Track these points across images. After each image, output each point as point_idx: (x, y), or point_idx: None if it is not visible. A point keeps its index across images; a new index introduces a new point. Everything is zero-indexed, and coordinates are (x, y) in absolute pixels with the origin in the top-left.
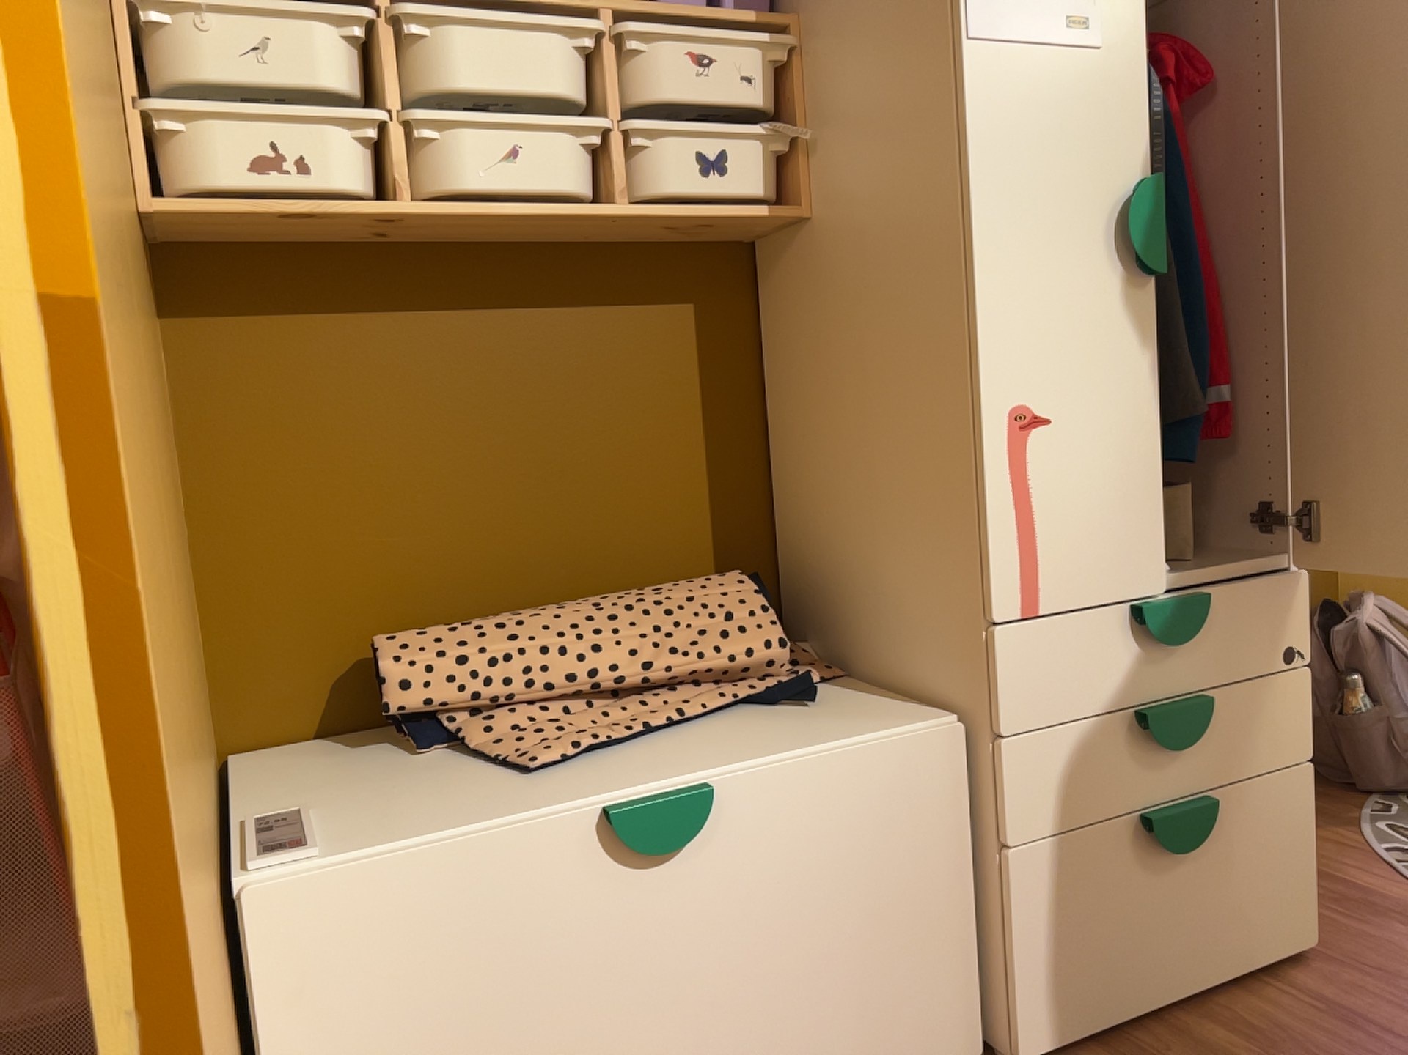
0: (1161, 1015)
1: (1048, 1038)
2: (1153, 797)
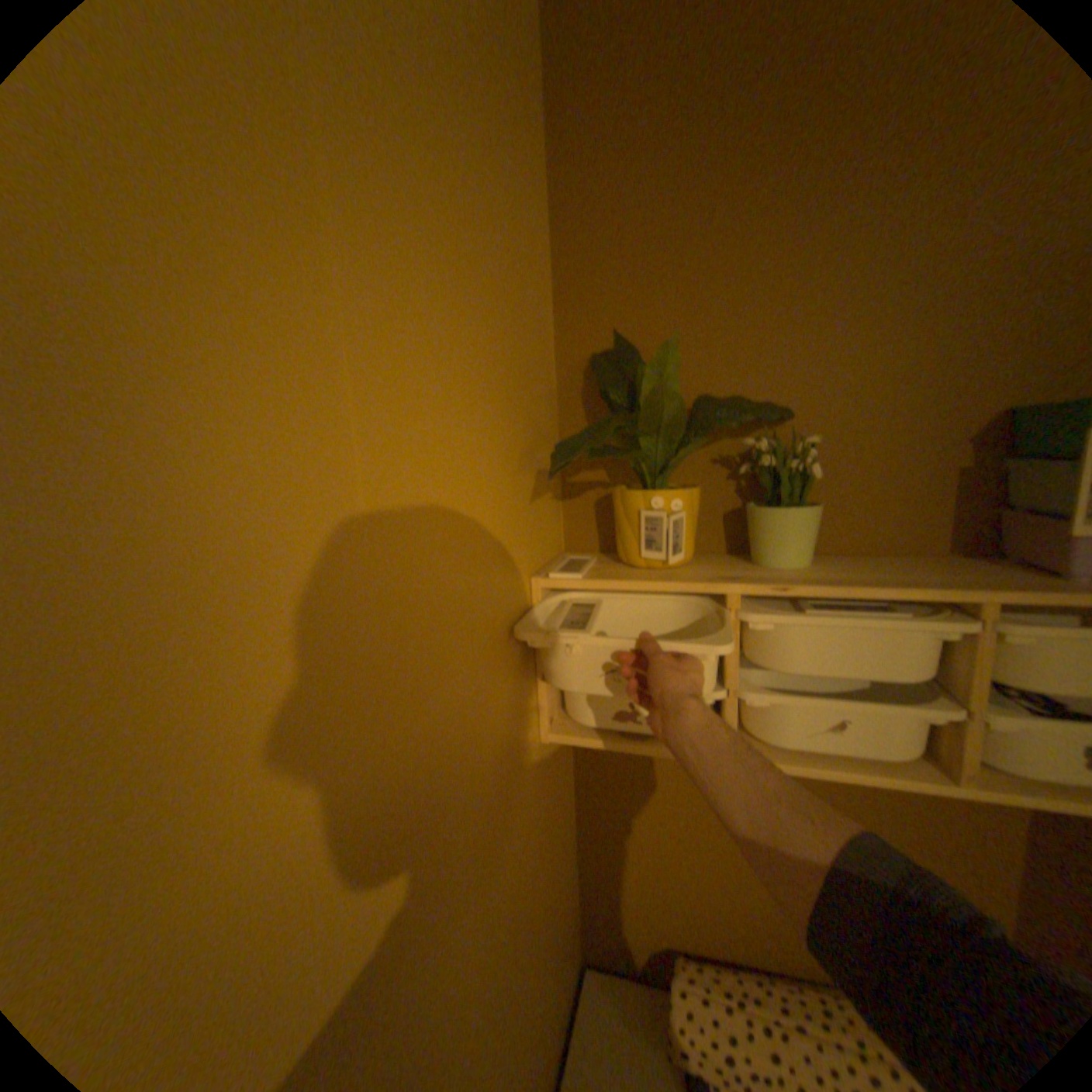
0: None
1: None
2: None
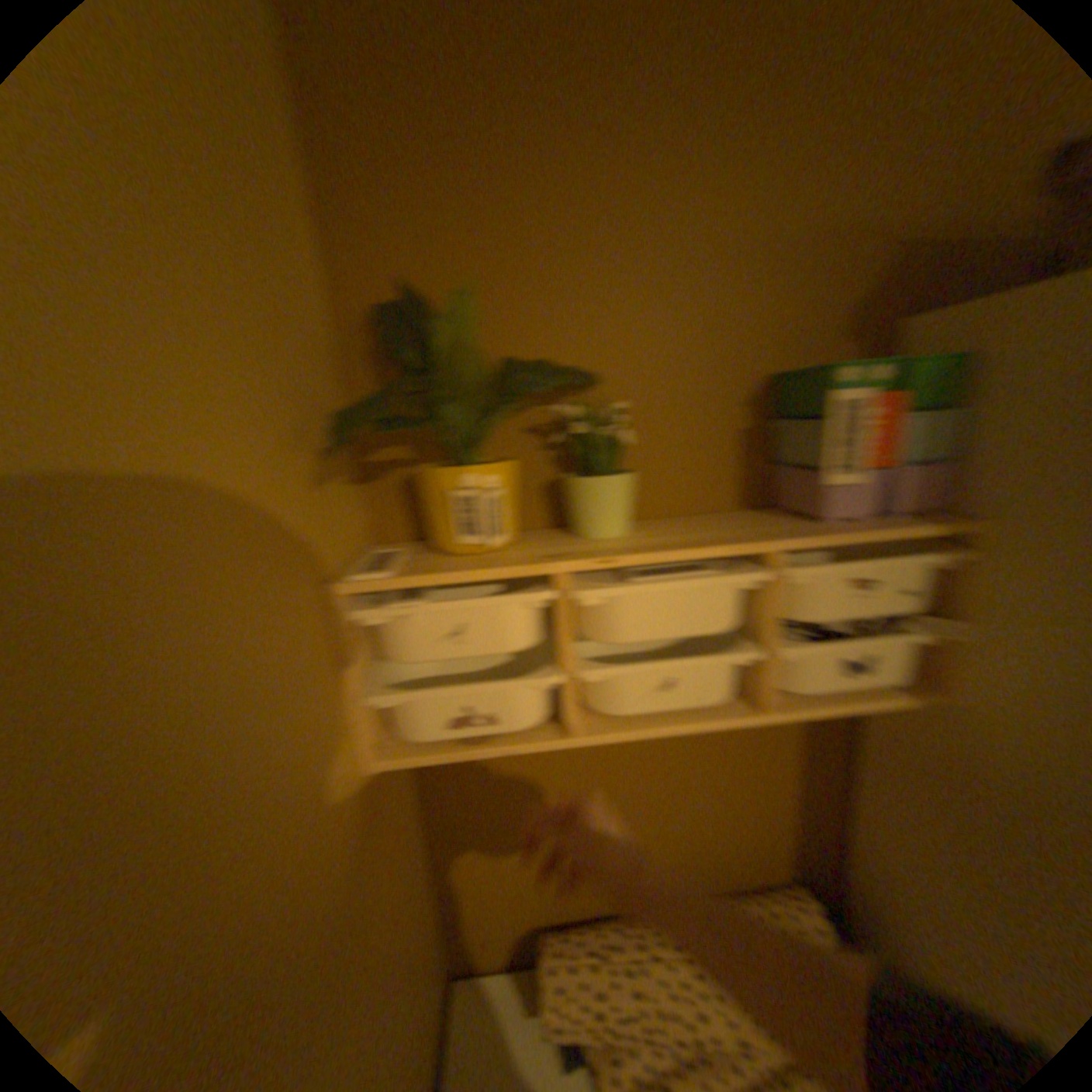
0: None
1: None
2: None
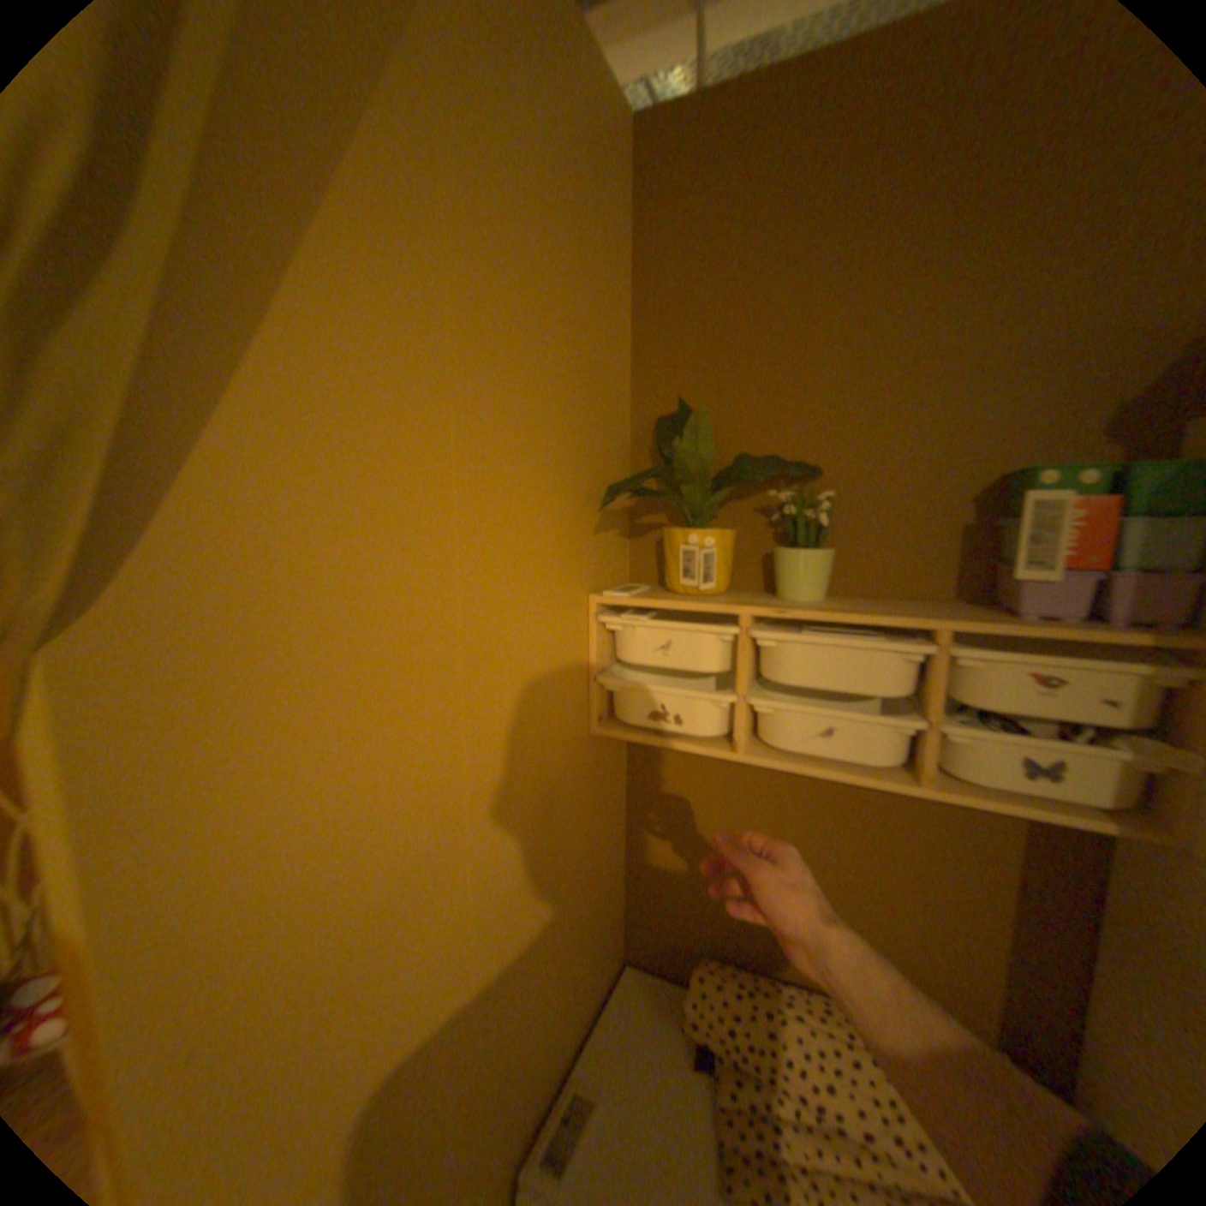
0: None
1: None
2: None
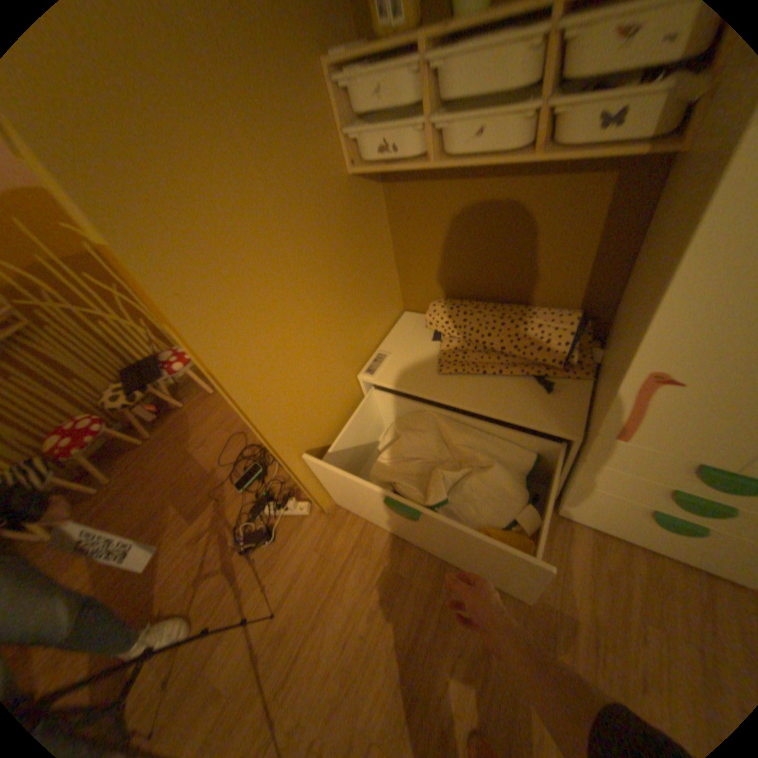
0: (631, 543)
1: (571, 517)
2: (667, 510)
